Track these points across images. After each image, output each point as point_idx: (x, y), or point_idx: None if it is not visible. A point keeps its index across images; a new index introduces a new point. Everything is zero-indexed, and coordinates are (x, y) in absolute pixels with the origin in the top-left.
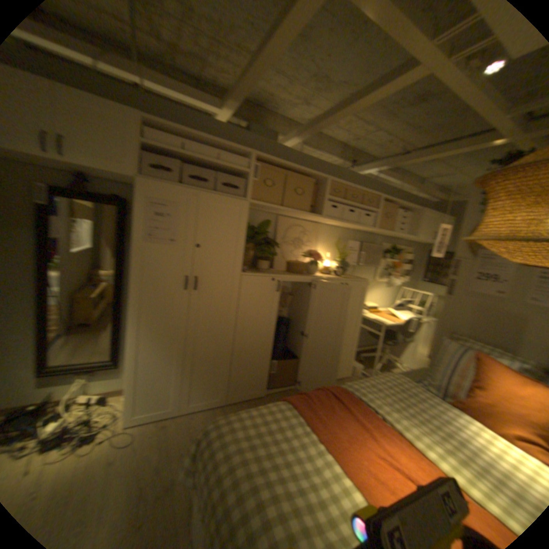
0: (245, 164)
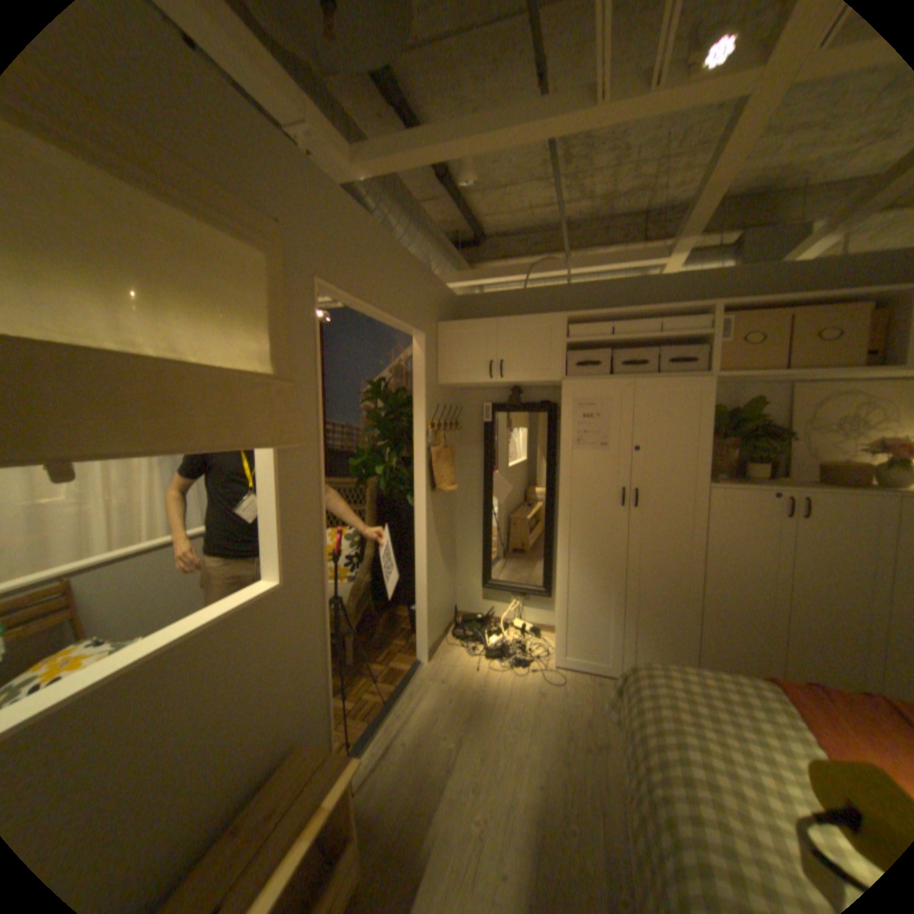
0: (706, 326)
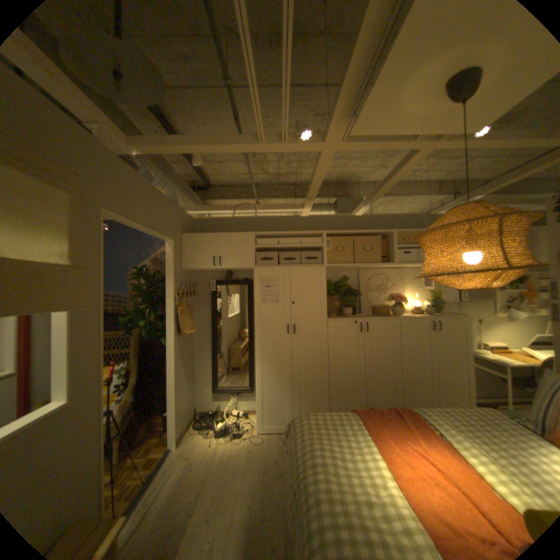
0: (319, 242)
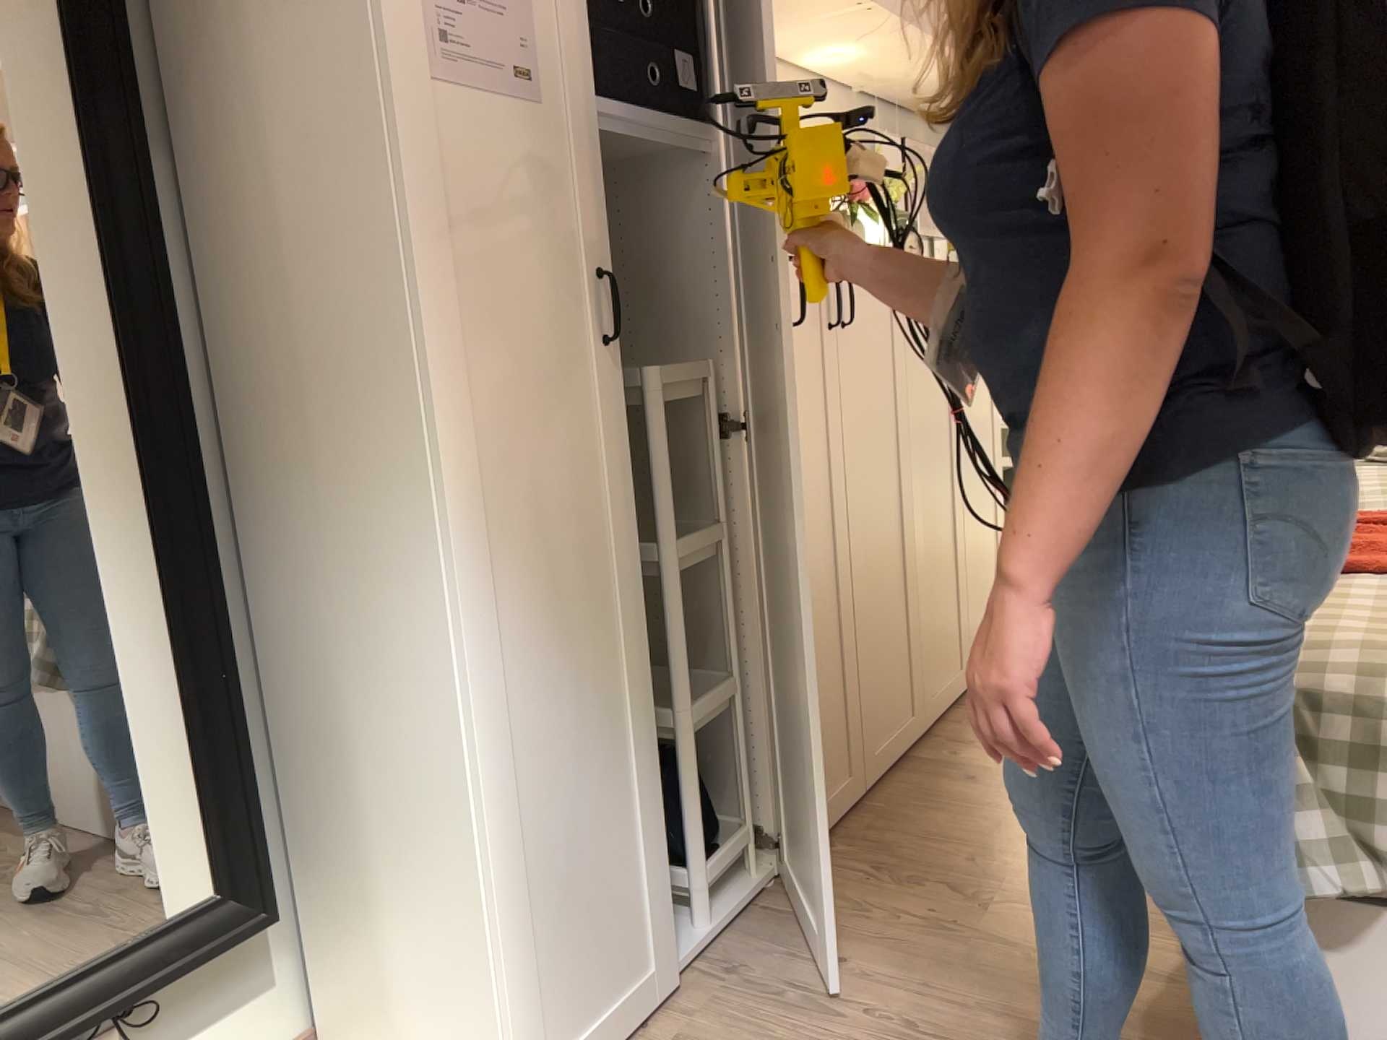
0: None
